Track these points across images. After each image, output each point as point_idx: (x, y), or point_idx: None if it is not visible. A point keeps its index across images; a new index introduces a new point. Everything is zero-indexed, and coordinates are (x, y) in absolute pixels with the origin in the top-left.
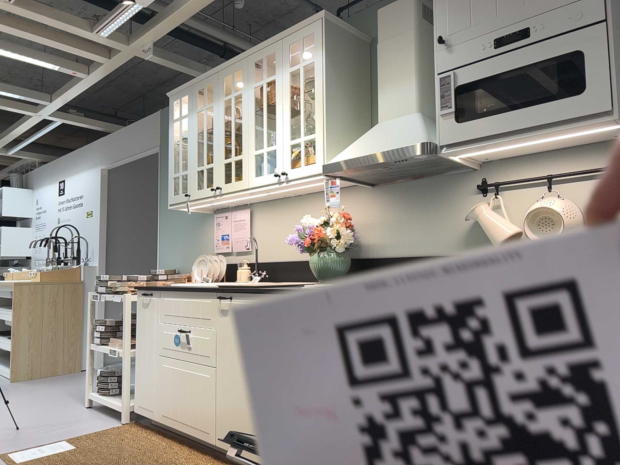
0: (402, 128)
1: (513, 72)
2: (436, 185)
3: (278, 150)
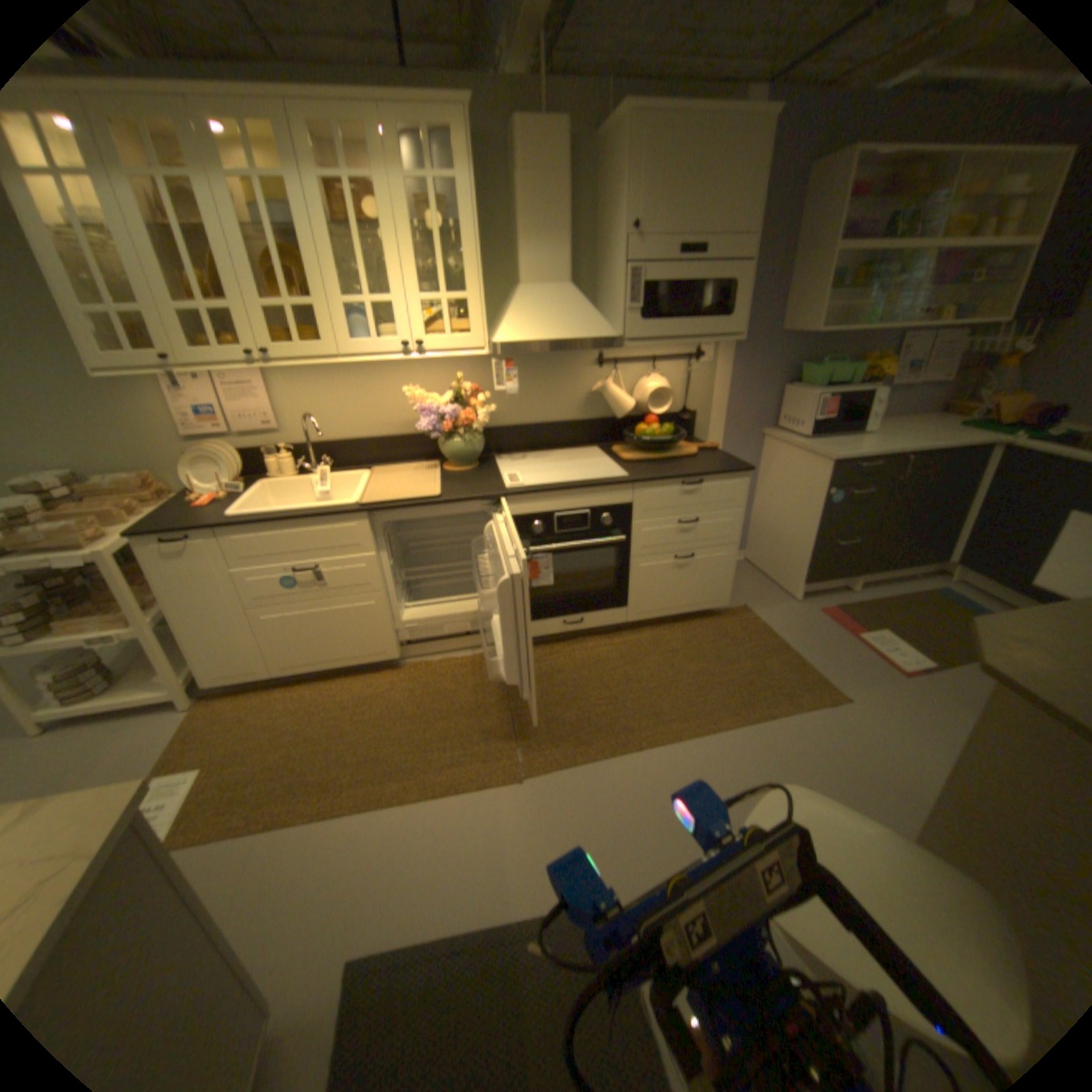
0: (571, 308)
1: (691, 284)
2: (557, 356)
3: (398, 308)
